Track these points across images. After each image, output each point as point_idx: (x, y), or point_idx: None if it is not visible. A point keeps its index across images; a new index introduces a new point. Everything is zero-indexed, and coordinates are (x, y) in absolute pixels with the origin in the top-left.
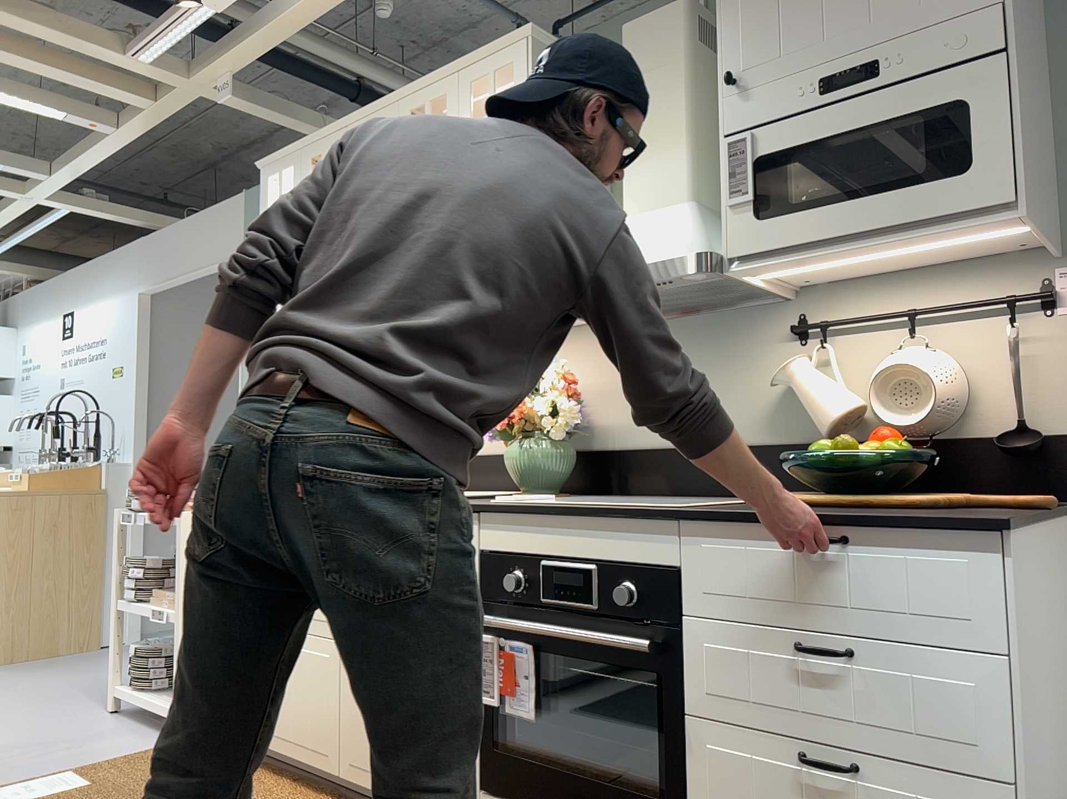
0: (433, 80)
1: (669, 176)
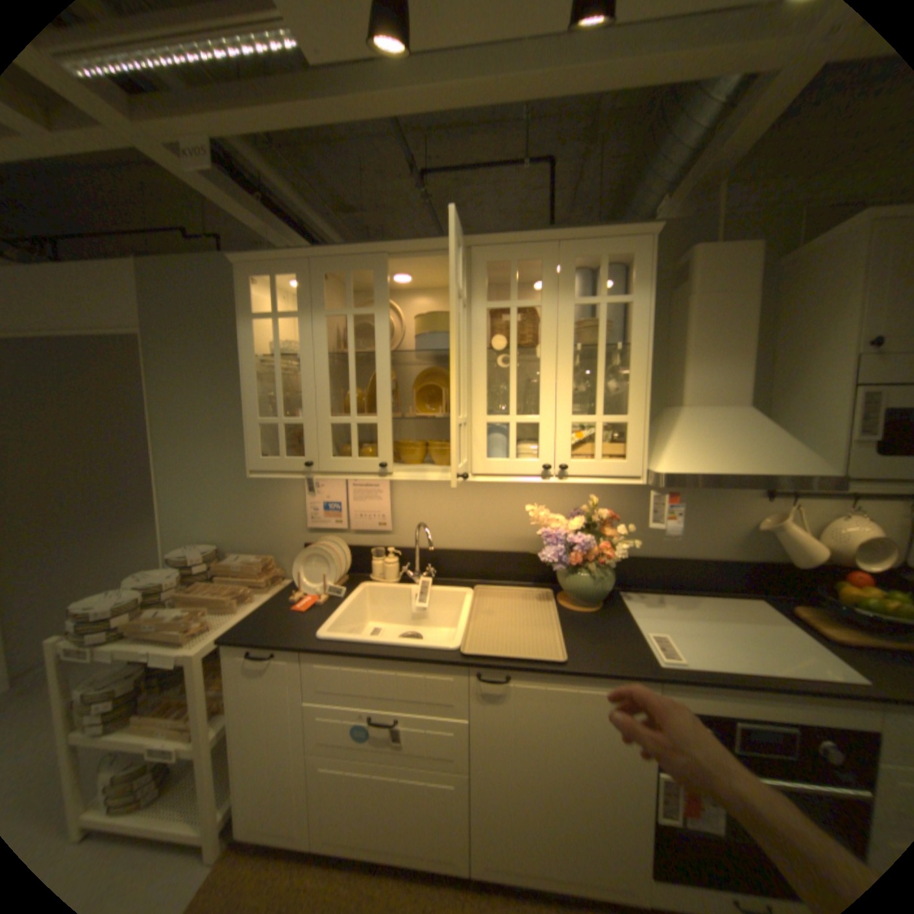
0: (527, 239)
1: (737, 384)
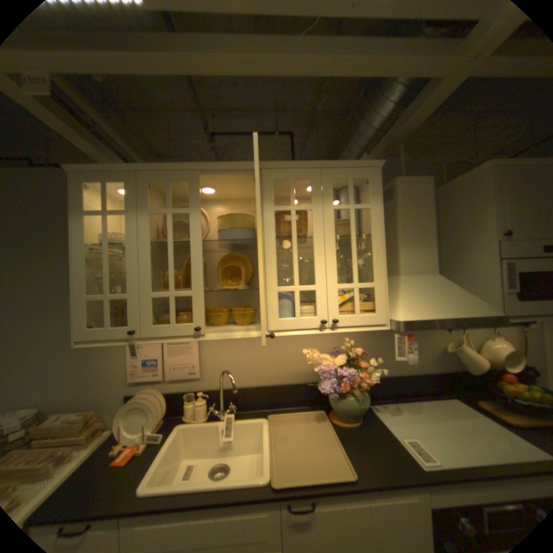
0: (300, 165)
1: (429, 260)
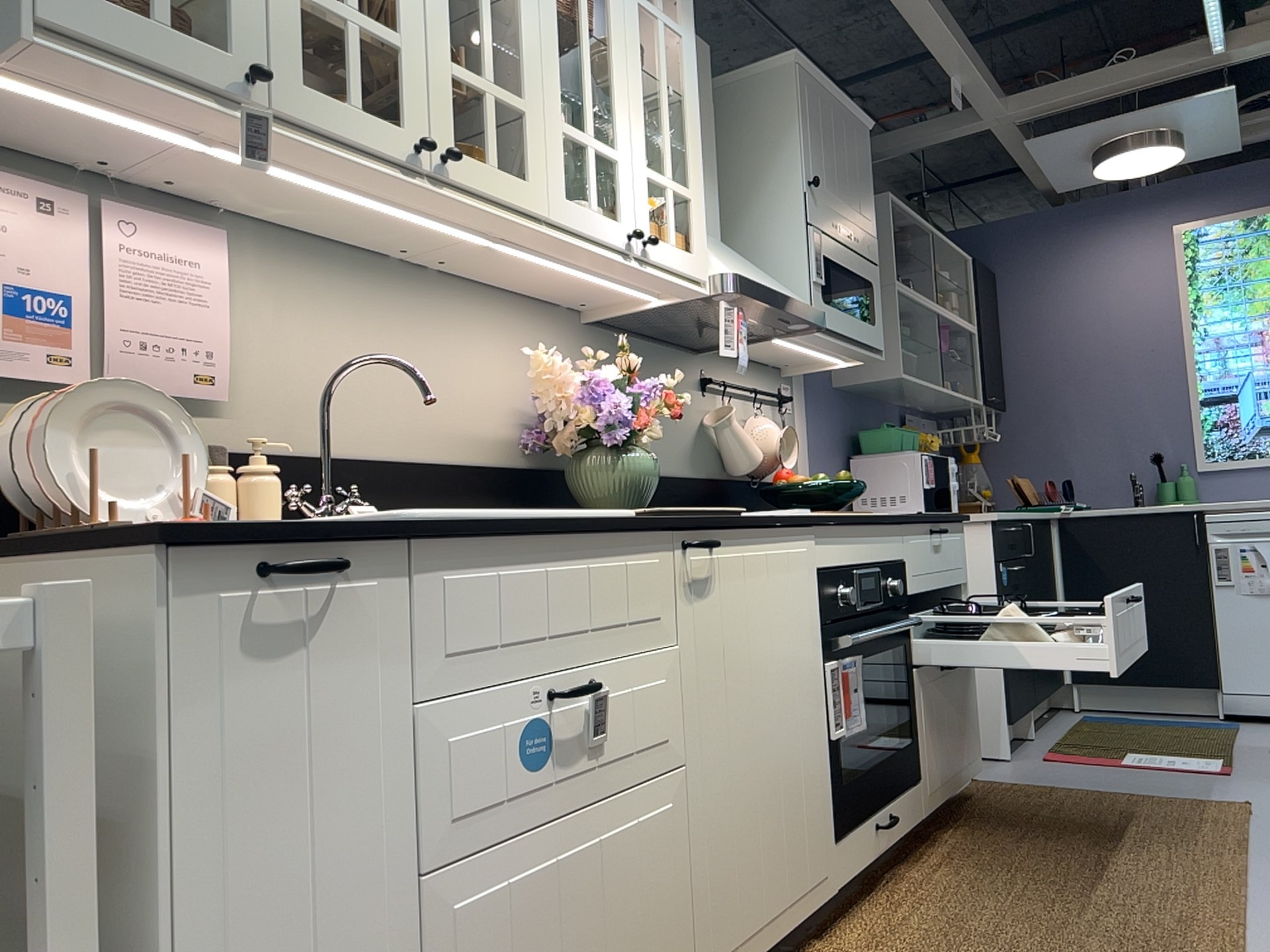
0: None
1: (713, 209)
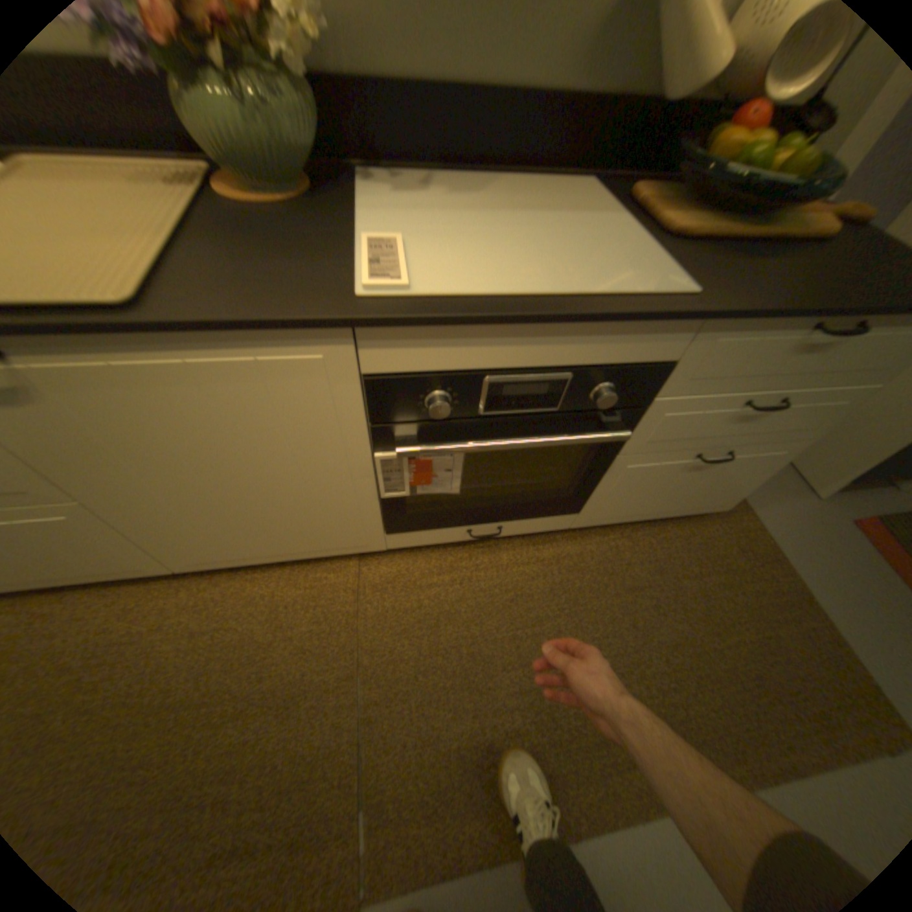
0: None
1: None
